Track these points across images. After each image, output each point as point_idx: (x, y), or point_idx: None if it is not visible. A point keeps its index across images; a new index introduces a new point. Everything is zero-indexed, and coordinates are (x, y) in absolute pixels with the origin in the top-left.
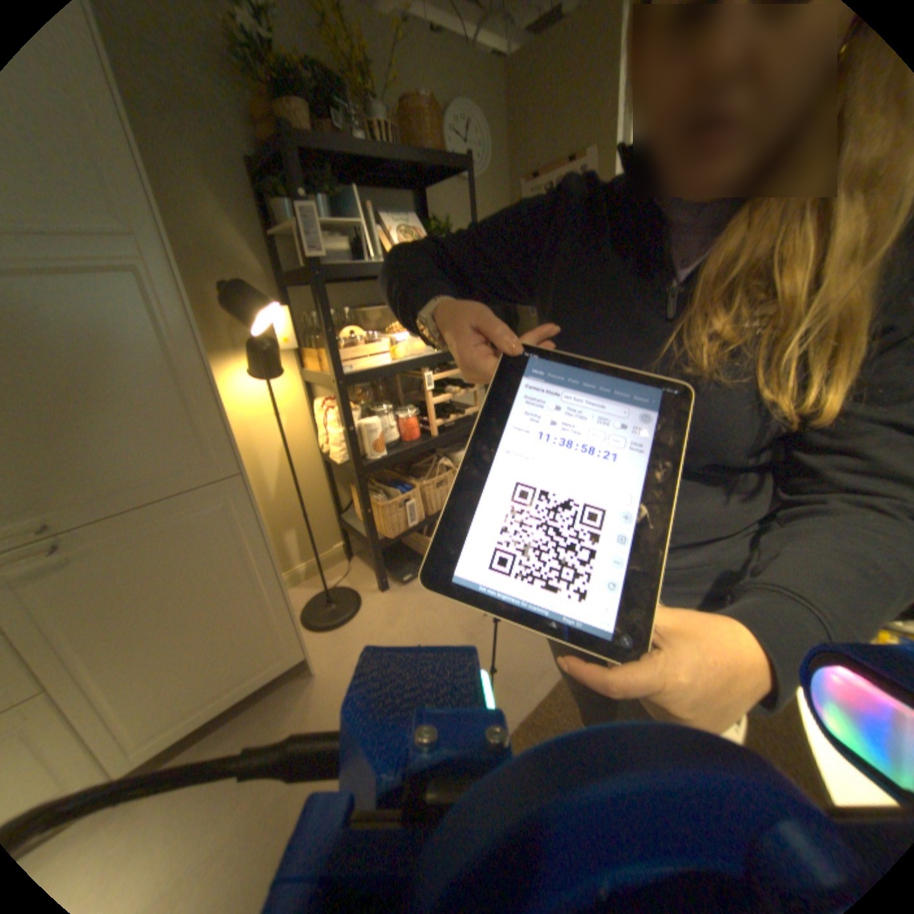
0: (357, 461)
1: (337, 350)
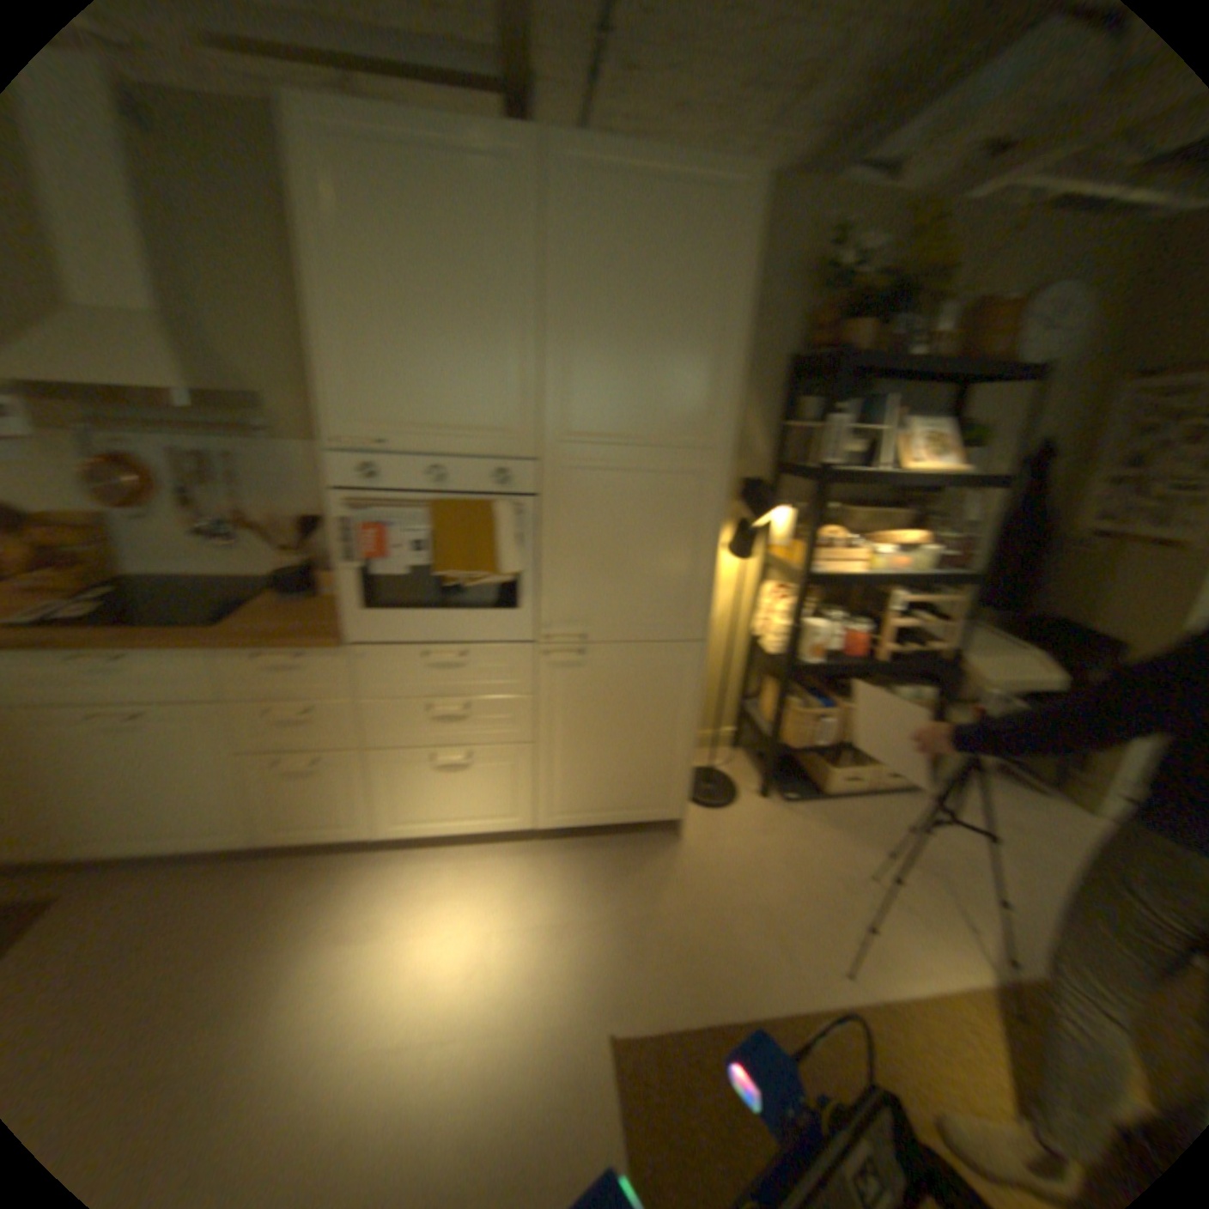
0: (788, 657)
1: (811, 549)
